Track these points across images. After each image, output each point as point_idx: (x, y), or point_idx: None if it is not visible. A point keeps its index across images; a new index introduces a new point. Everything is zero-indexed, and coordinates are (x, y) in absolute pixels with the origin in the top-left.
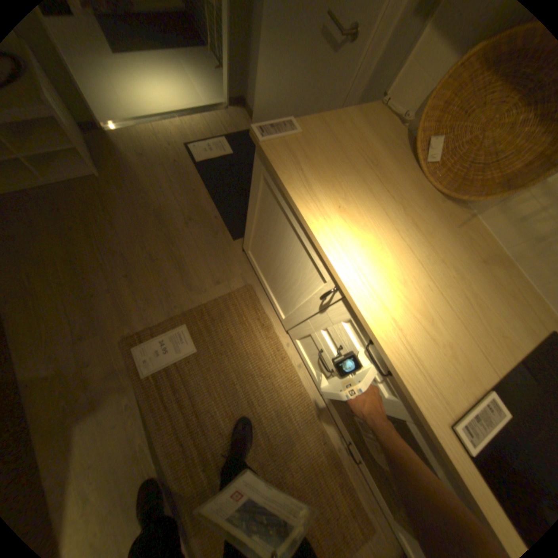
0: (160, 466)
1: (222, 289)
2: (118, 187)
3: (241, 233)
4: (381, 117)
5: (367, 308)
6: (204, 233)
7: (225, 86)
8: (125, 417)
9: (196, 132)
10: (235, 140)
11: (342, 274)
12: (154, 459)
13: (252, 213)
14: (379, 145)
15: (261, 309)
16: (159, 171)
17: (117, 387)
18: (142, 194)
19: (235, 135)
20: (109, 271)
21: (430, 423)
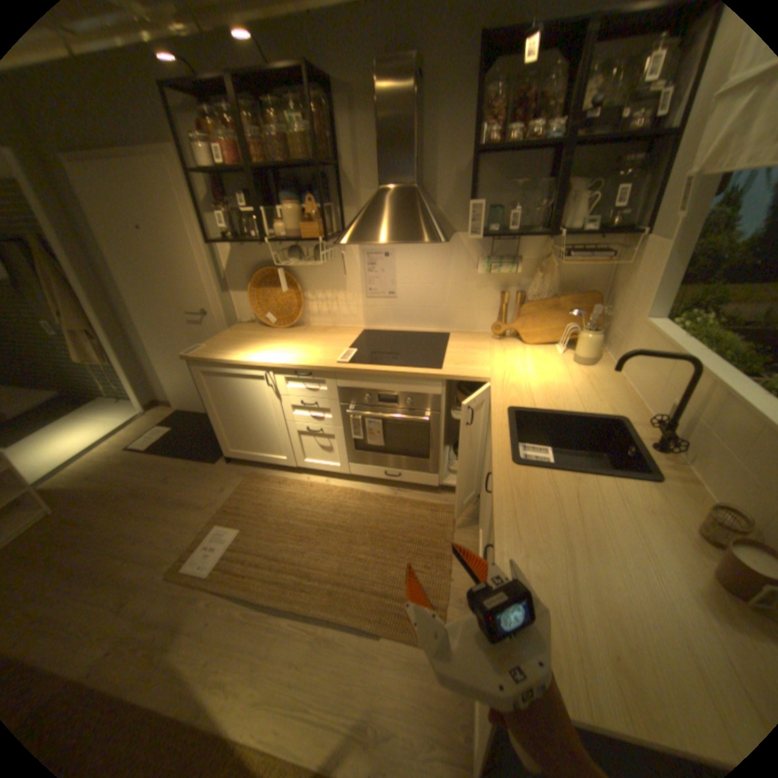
0: (269, 608)
1: (228, 490)
2: (79, 505)
3: (217, 456)
4: (242, 327)
5: (279, 361)
6: (185, 476)
7: (133, 405)
8: (211, 610)
9: (128, 438)
10: (166, 422)
11: (261, 361)
12: (260, 609)
13: (212, 415)
14: (248, 332)
15: (270, 476)
16: (113, 474)
17: (186, 601)
18: (108, 494)
19: (164, 420)
20: (114, 551)
21: (327, 367)
